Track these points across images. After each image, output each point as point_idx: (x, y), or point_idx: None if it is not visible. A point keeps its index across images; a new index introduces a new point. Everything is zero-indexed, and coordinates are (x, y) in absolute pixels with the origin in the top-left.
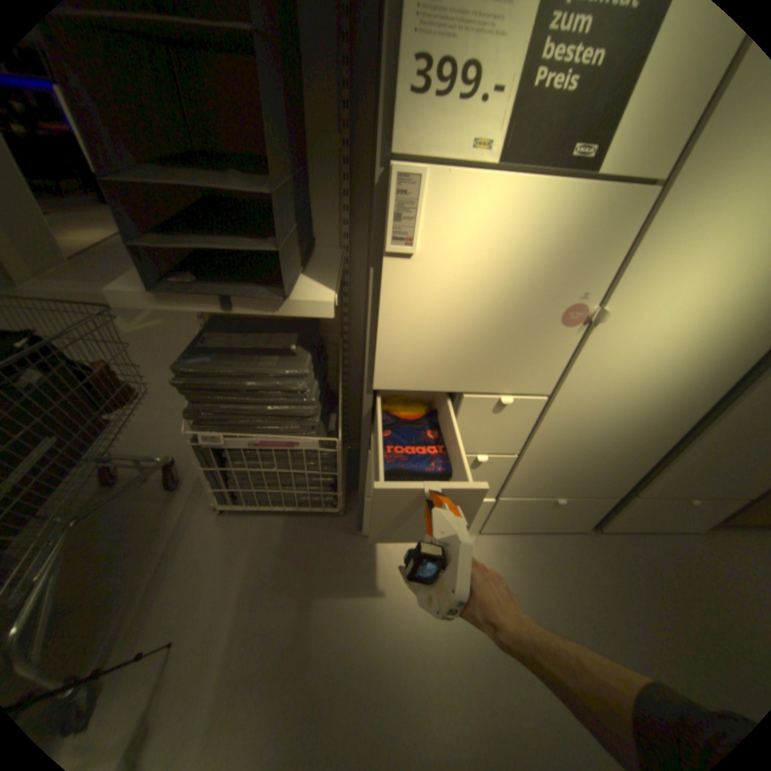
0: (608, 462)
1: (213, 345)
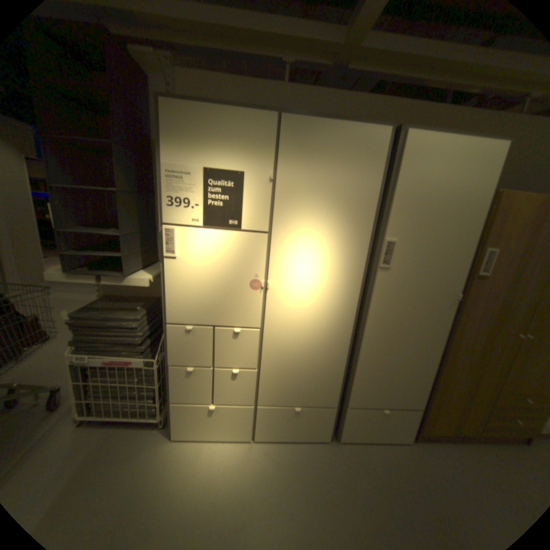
0: (313, 376)
1: (97, 306)
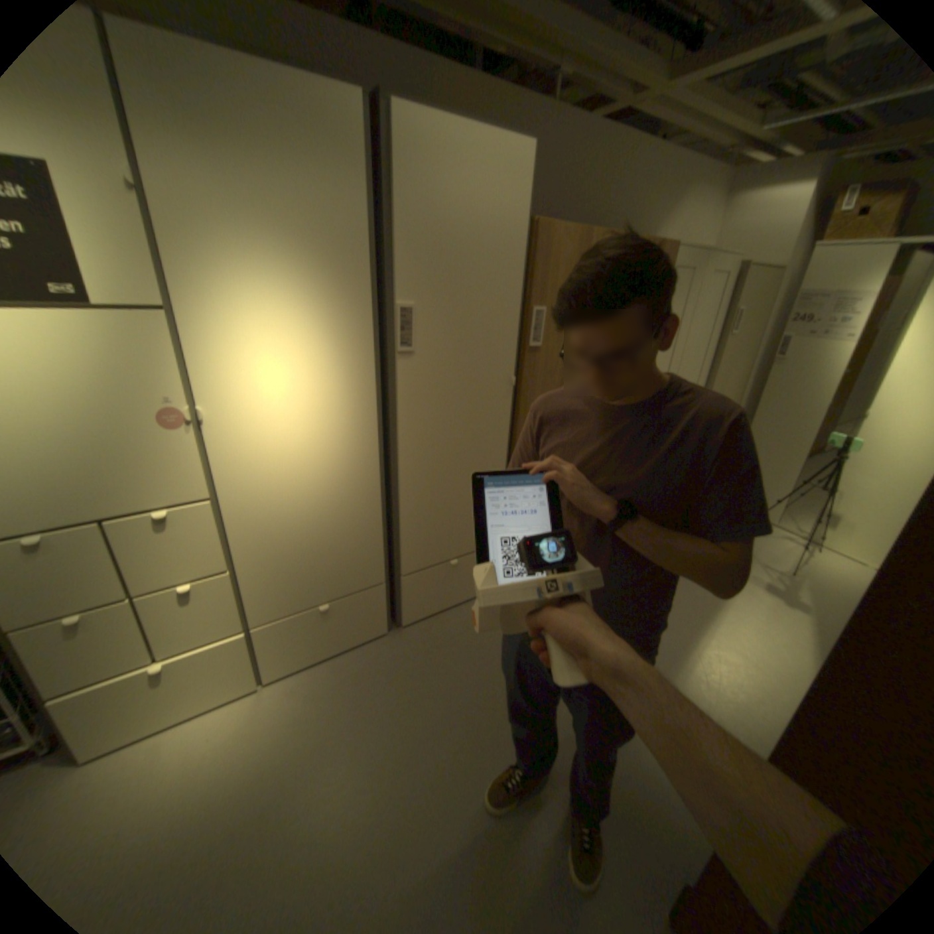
0: (334, 549)
1: None
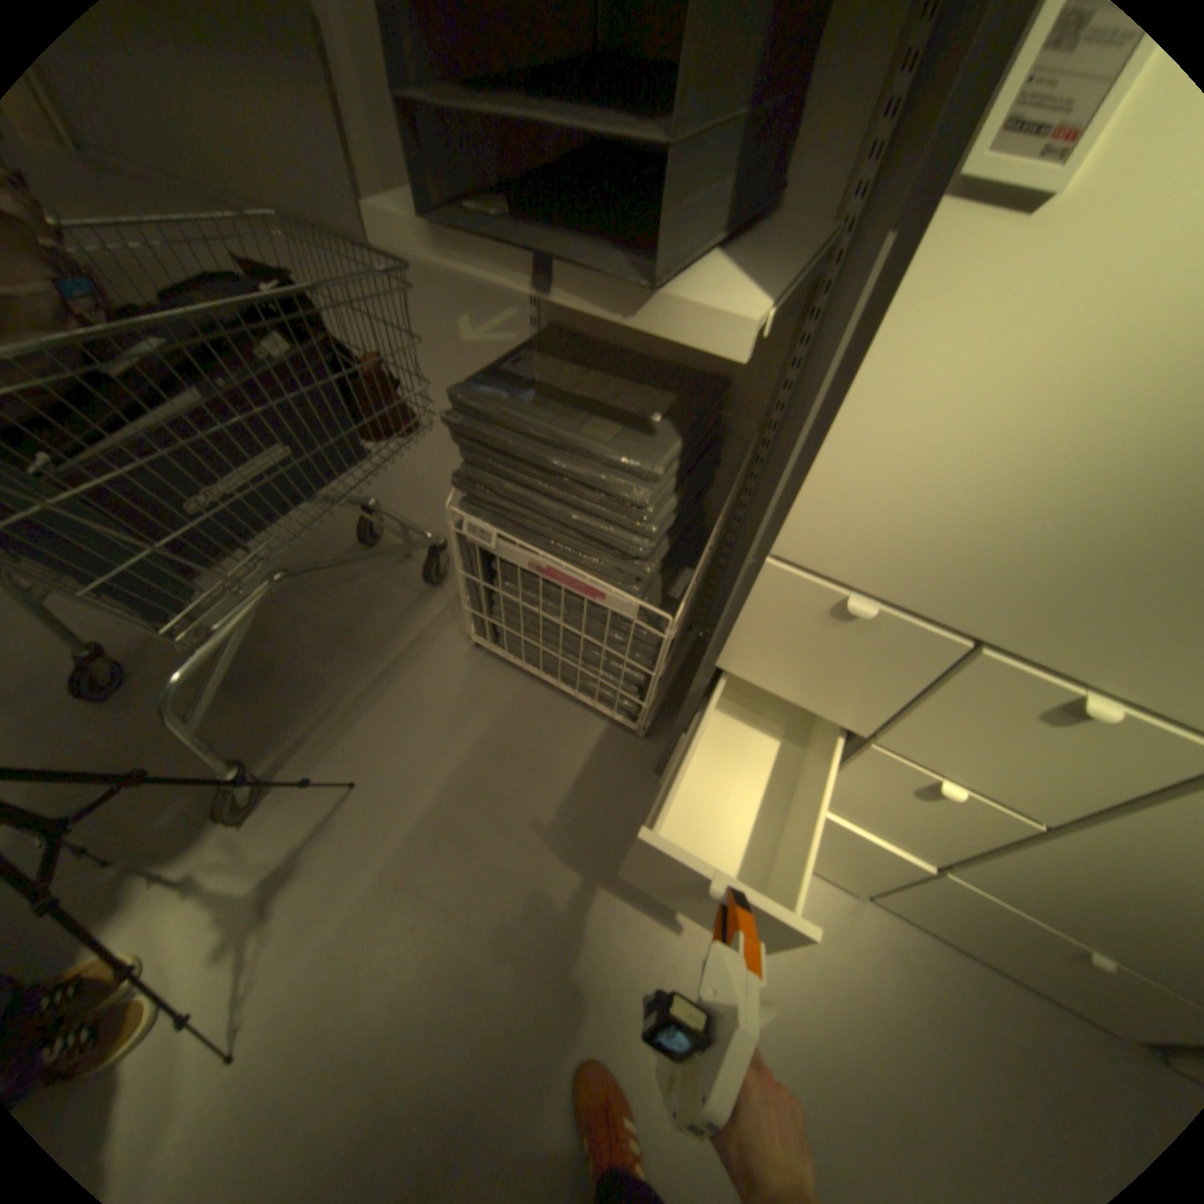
0: None
1: (528, 373)
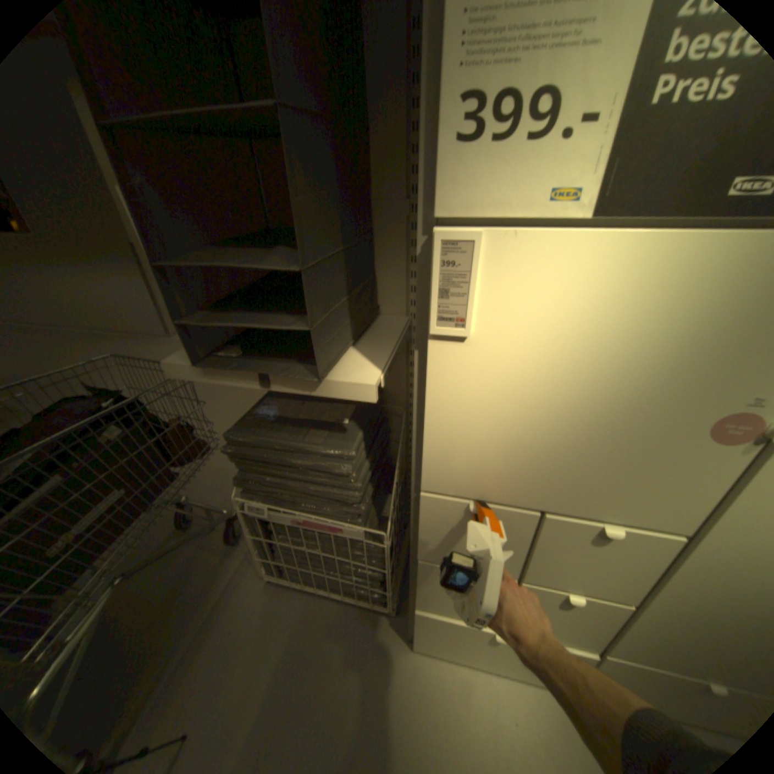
0: None
1: (270, 412)
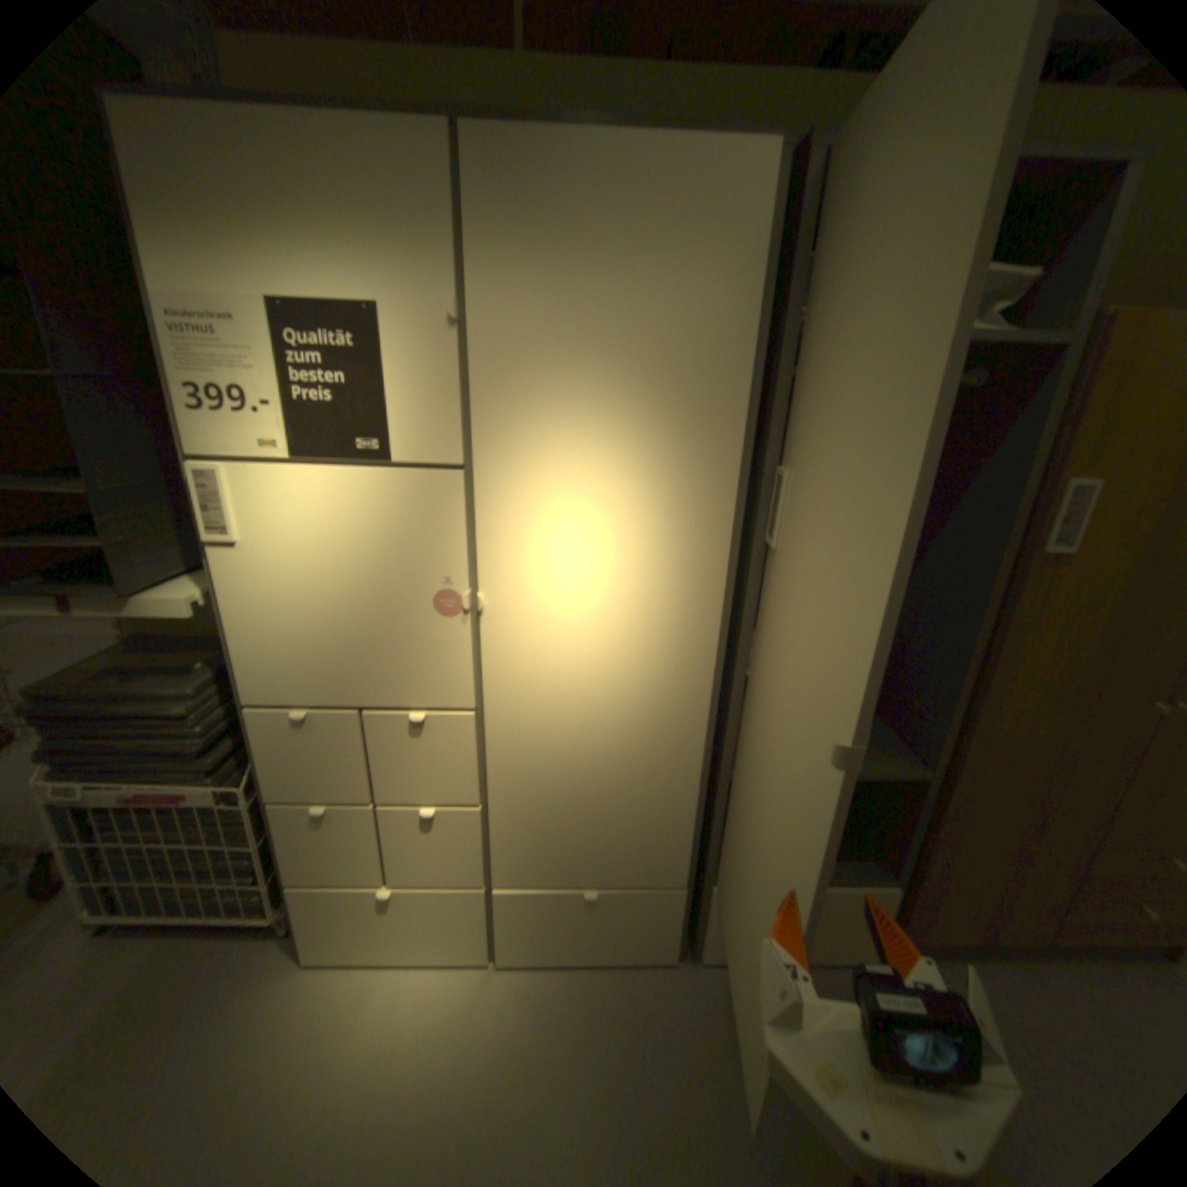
0: (619, 818)
1: (102, 666)
